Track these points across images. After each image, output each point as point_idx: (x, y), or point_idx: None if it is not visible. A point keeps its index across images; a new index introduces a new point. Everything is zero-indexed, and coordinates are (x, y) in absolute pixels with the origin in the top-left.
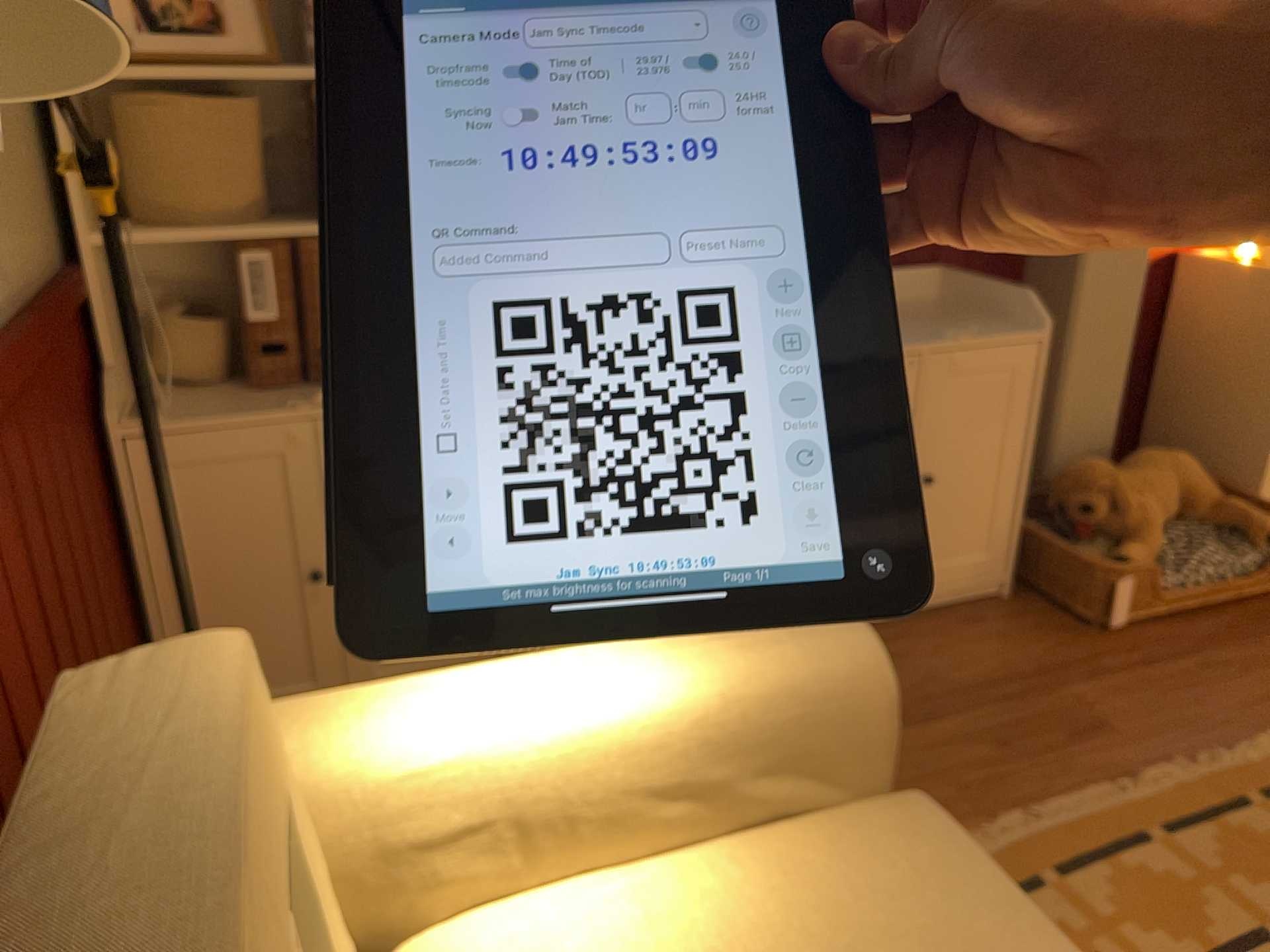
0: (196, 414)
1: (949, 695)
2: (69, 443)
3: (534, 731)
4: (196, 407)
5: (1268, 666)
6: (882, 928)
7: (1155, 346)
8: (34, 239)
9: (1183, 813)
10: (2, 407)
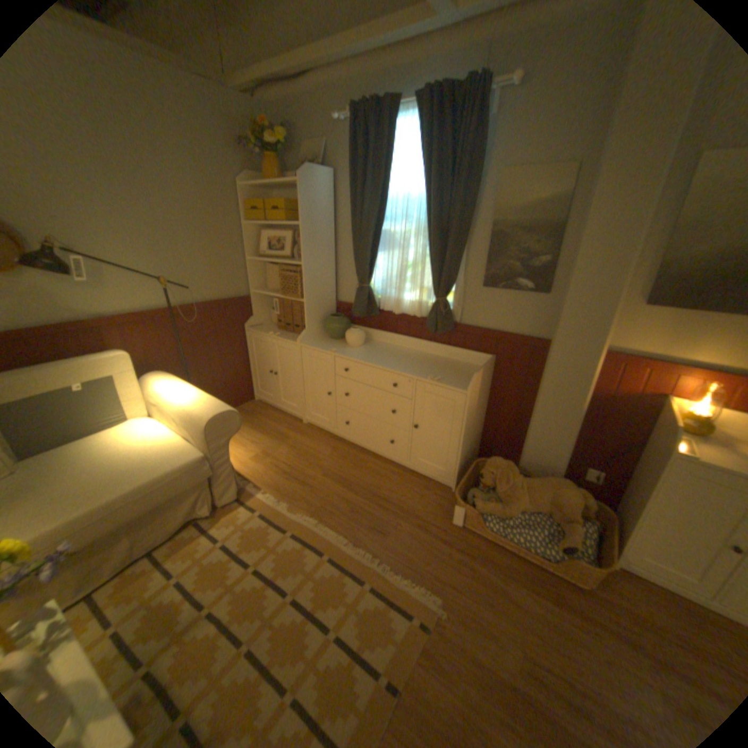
0: (260, 330)
1: (371, 493)
2: (222, 327)
3: (167, 396)
4: (265, 328)
5: (486, 586)
6: (149, 458)
7: (643, 442)
8: (232, 289)
9: (343, 564)
10: (182, 316)
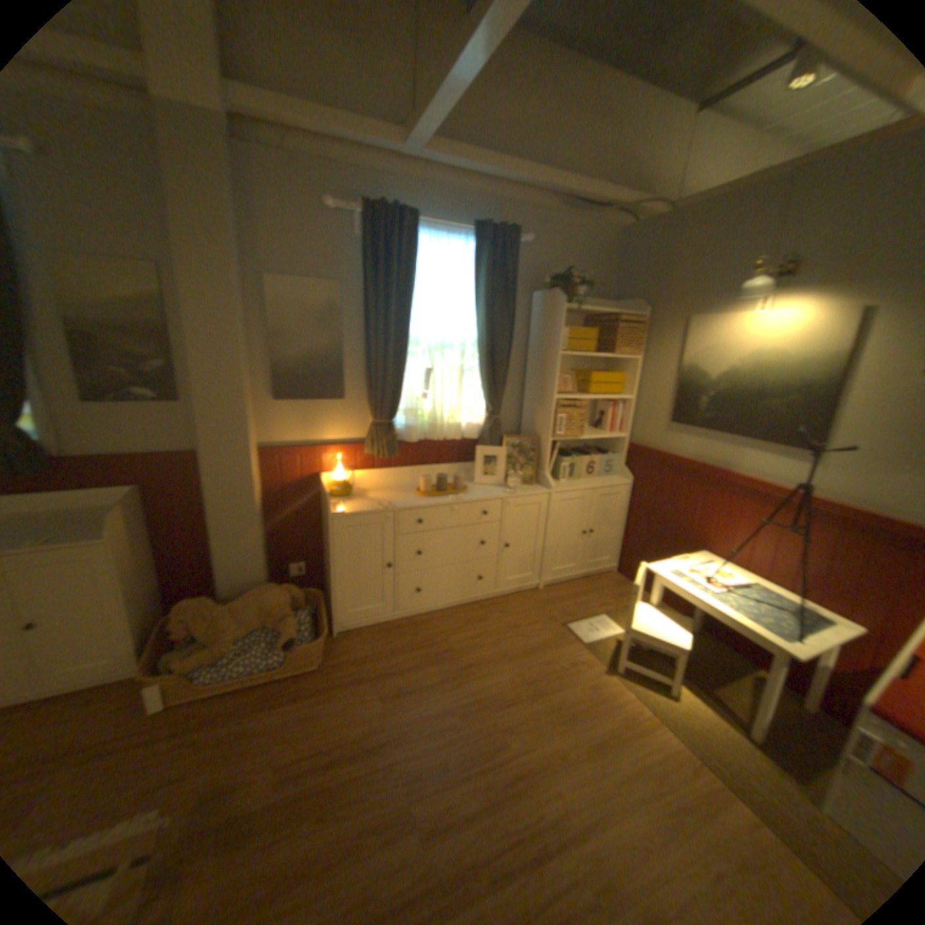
0: None
1: None
2: None
3: None
4: None
5: (213, 746)
6: None
7: (318, 520)
8: None
9: None
10: None
